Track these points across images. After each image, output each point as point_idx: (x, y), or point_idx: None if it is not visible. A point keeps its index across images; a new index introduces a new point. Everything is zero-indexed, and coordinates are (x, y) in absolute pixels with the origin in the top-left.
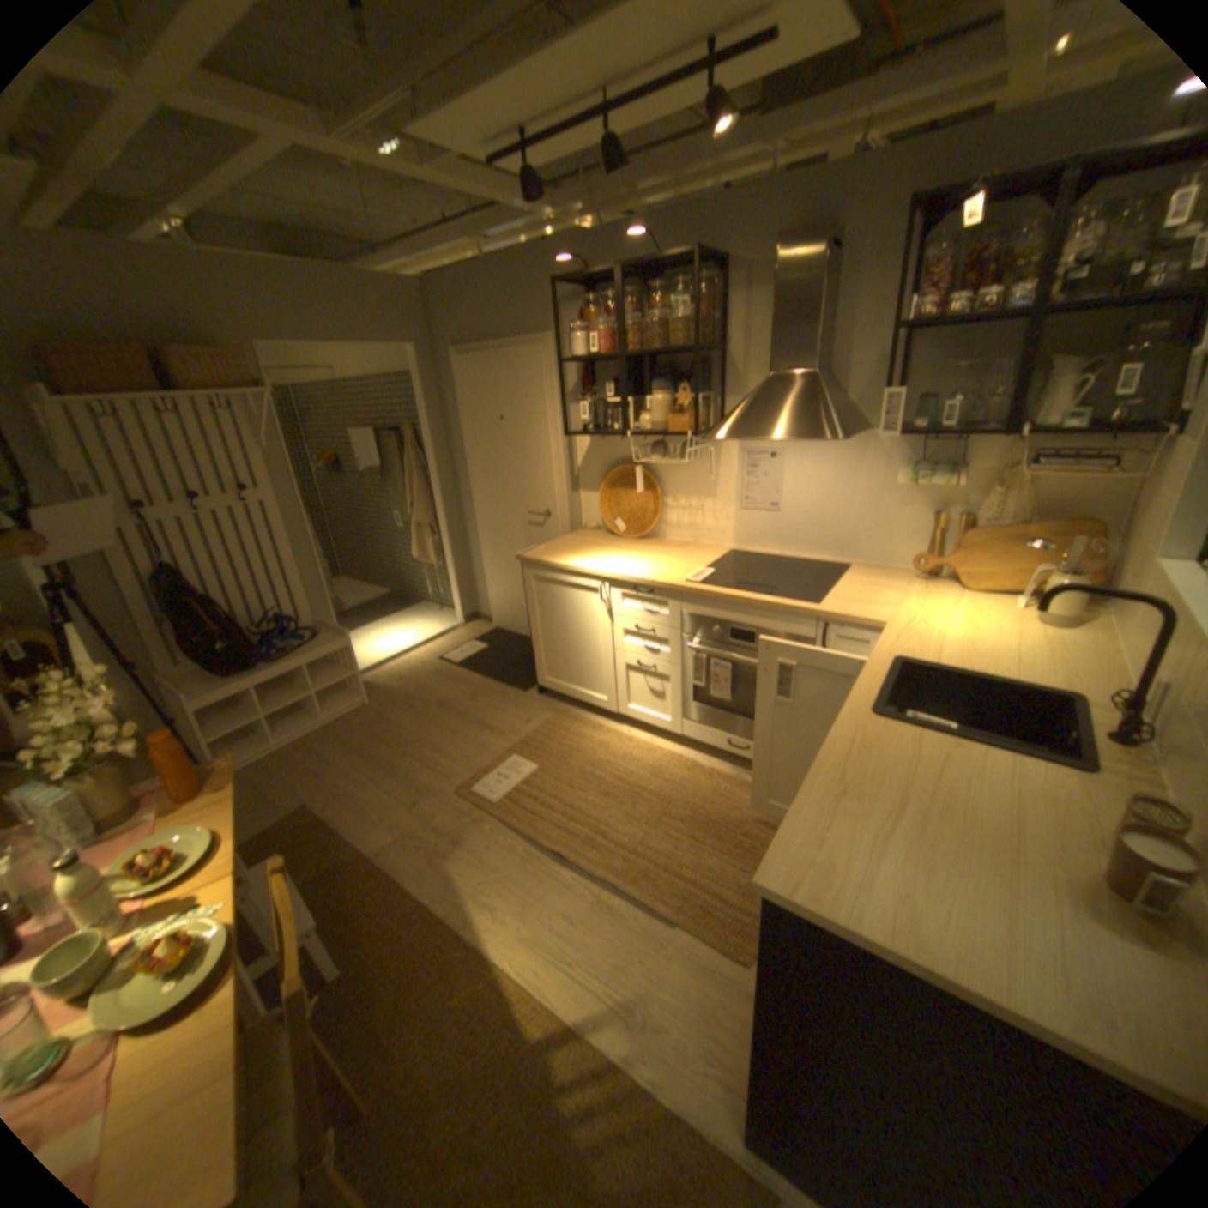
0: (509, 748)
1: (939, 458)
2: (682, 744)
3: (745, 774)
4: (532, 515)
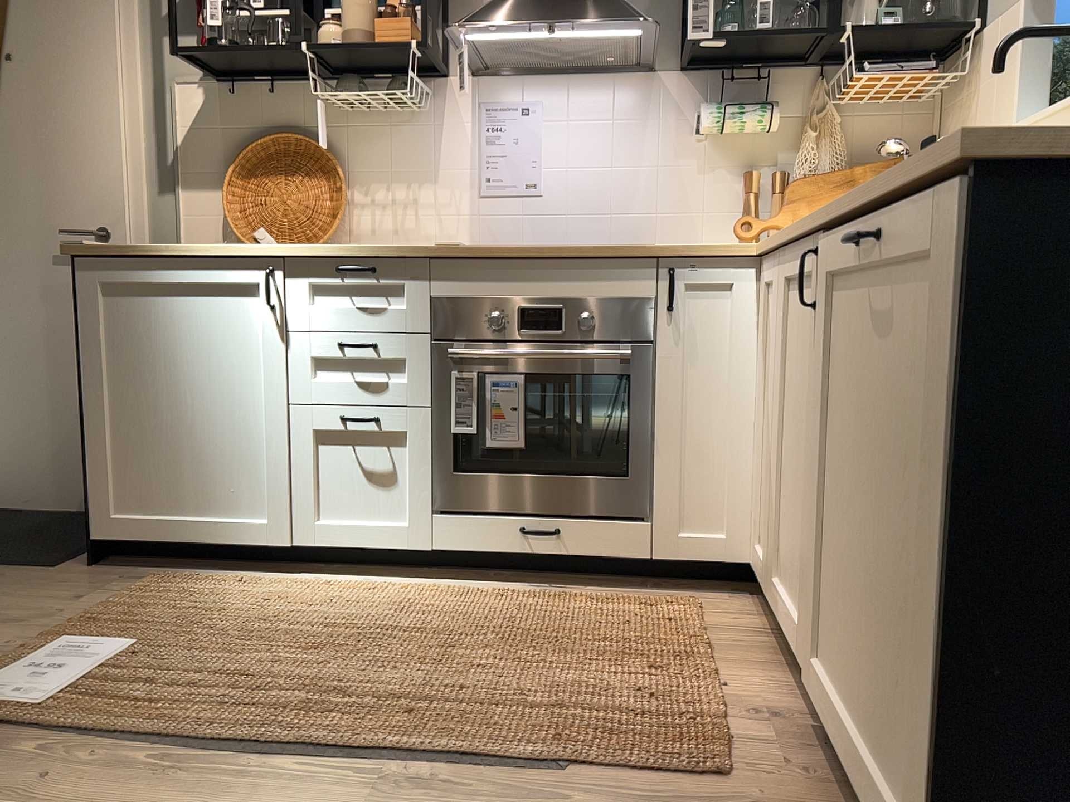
0: (45, 638)
1: (737, 107)
2: (430, 579)
3: (558, 590)
4: (71, 234)
